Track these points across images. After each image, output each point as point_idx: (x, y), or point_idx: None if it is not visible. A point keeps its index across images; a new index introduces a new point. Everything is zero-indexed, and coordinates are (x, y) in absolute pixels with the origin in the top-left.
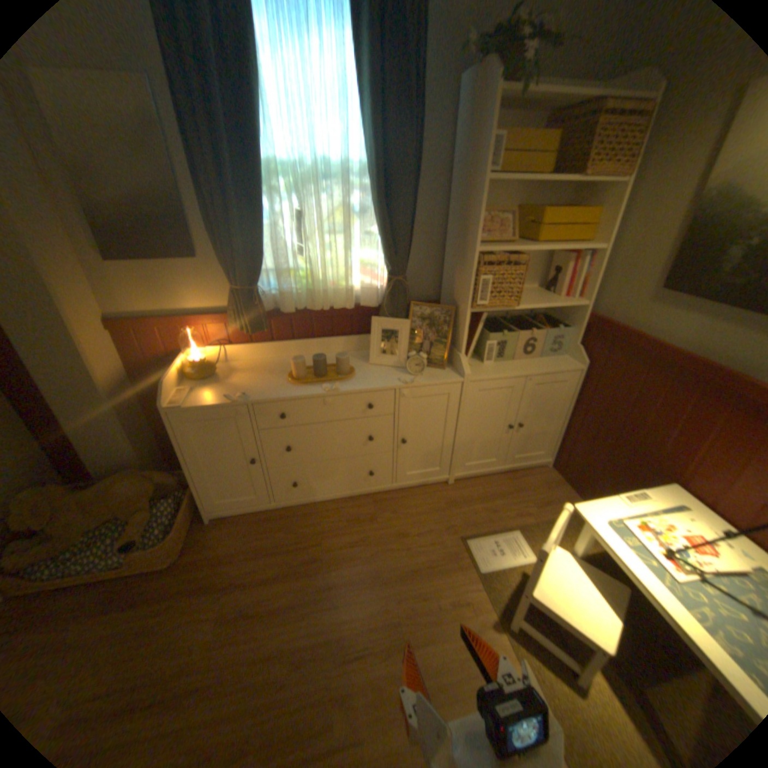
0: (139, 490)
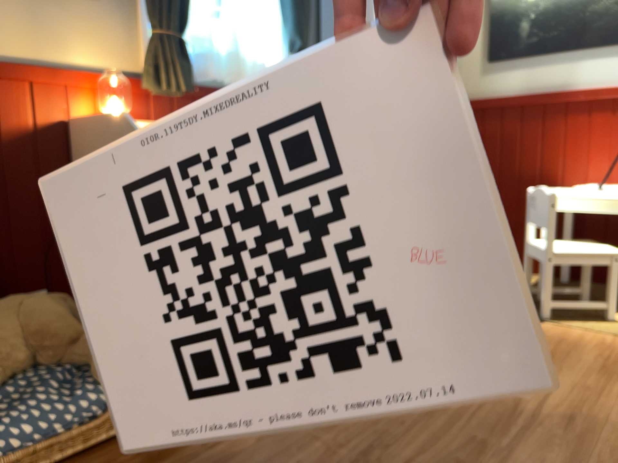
0: (62, 309)
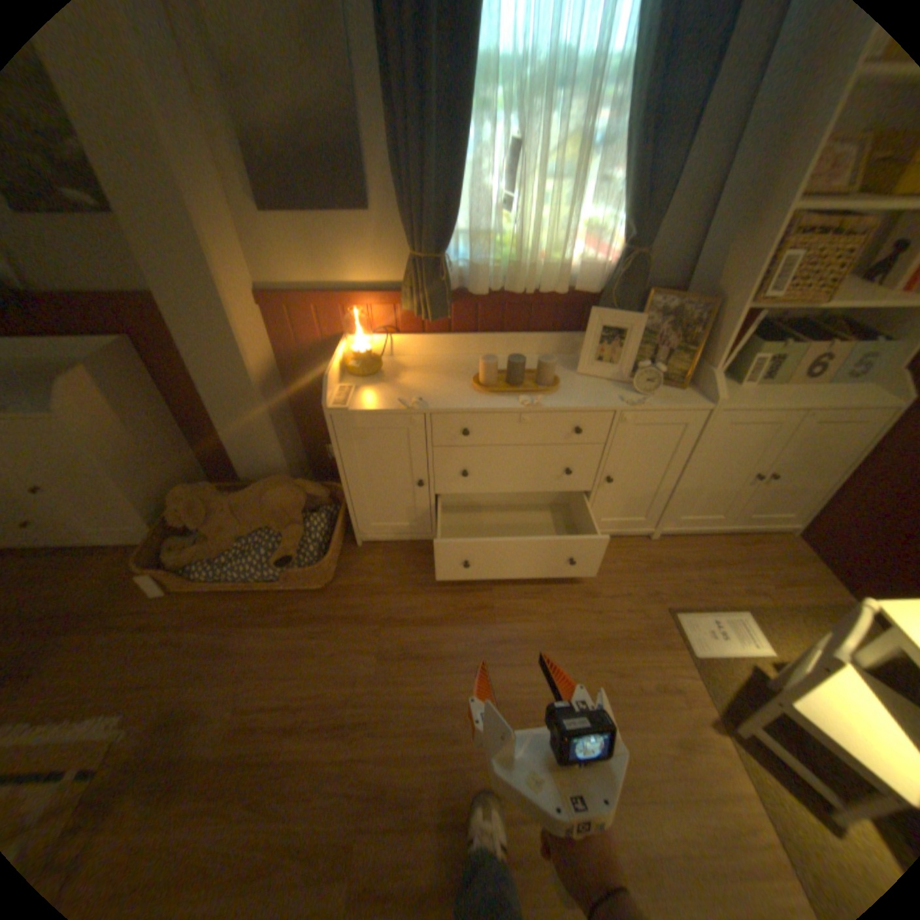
0: (292, 500)
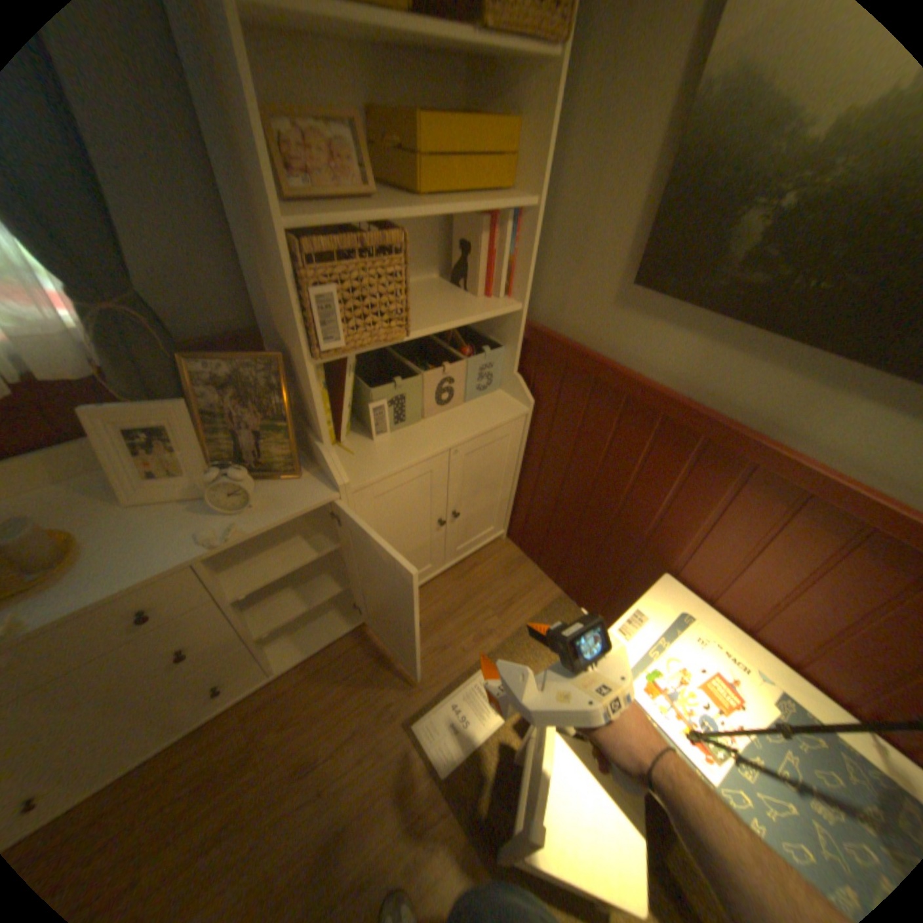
0: None
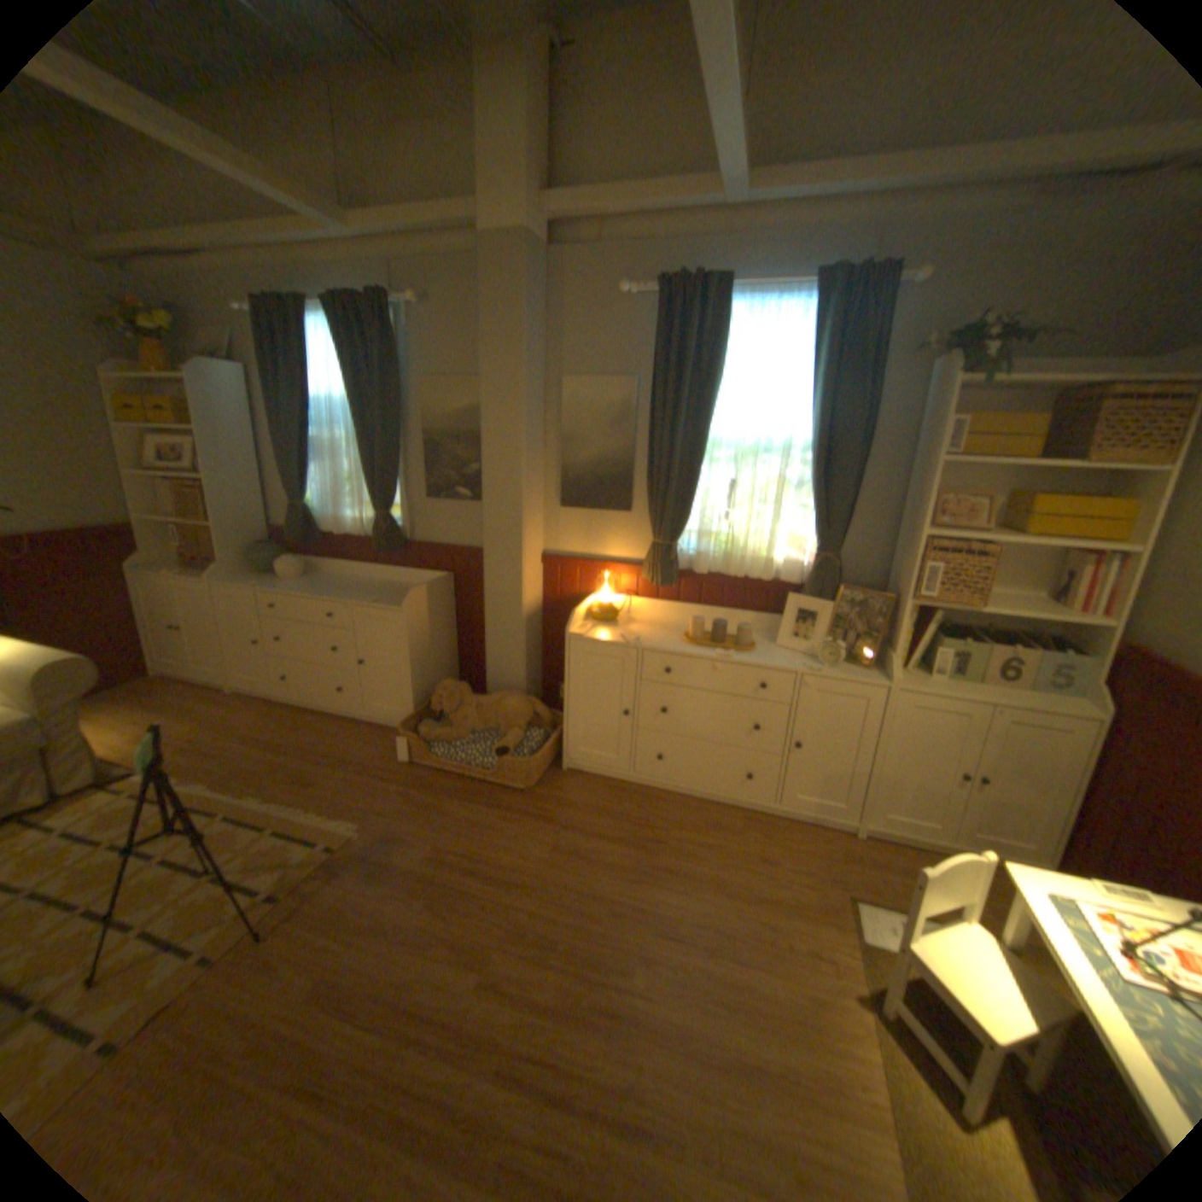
0: (522, 711)
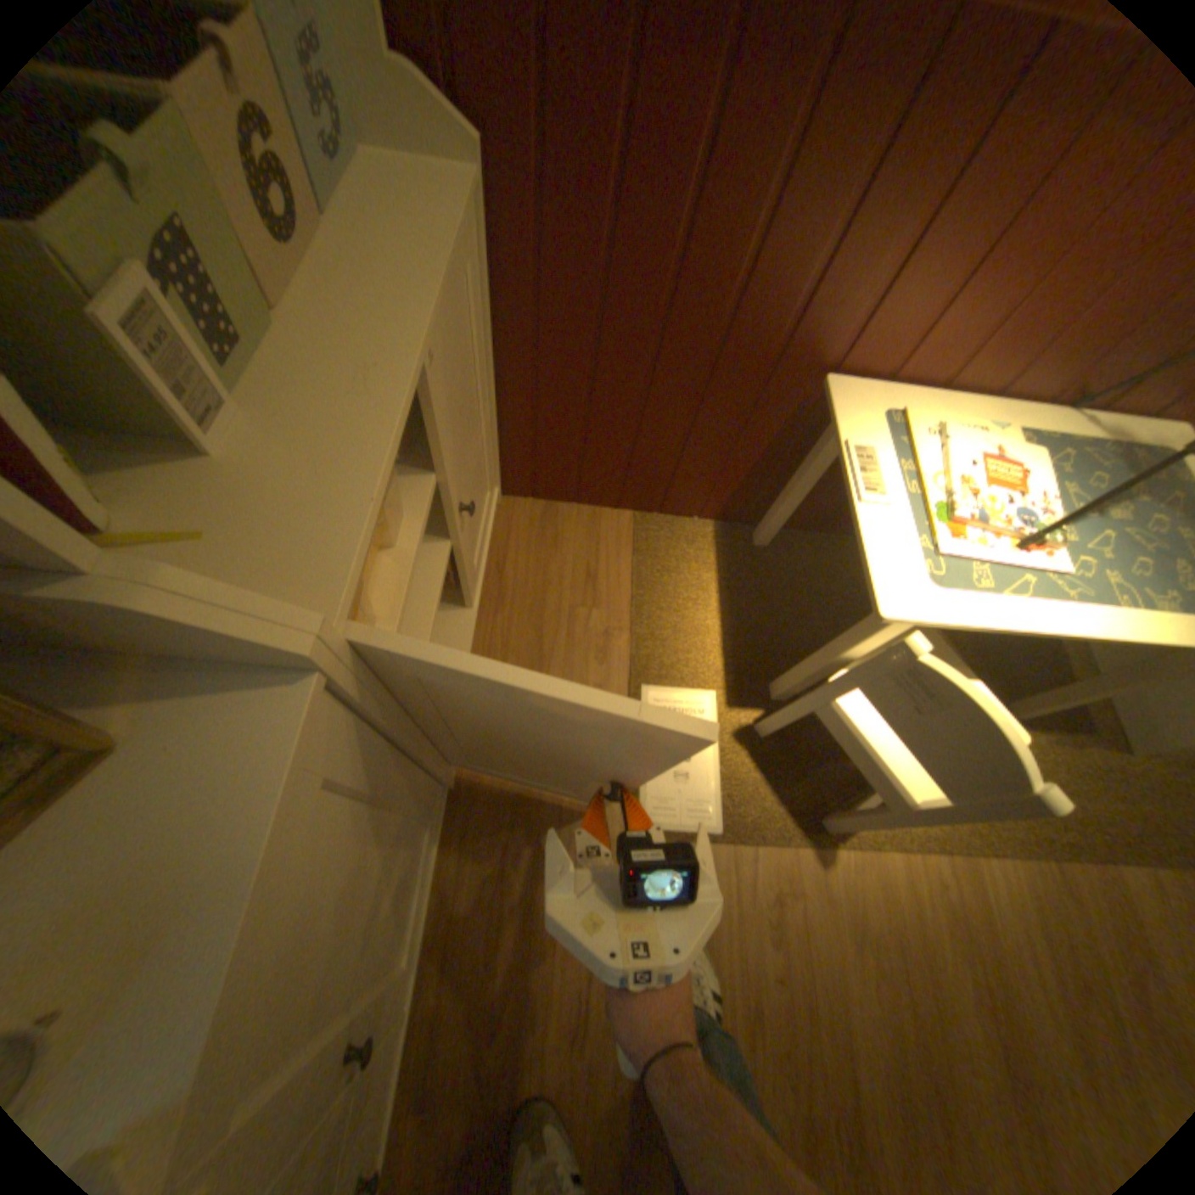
0: None
